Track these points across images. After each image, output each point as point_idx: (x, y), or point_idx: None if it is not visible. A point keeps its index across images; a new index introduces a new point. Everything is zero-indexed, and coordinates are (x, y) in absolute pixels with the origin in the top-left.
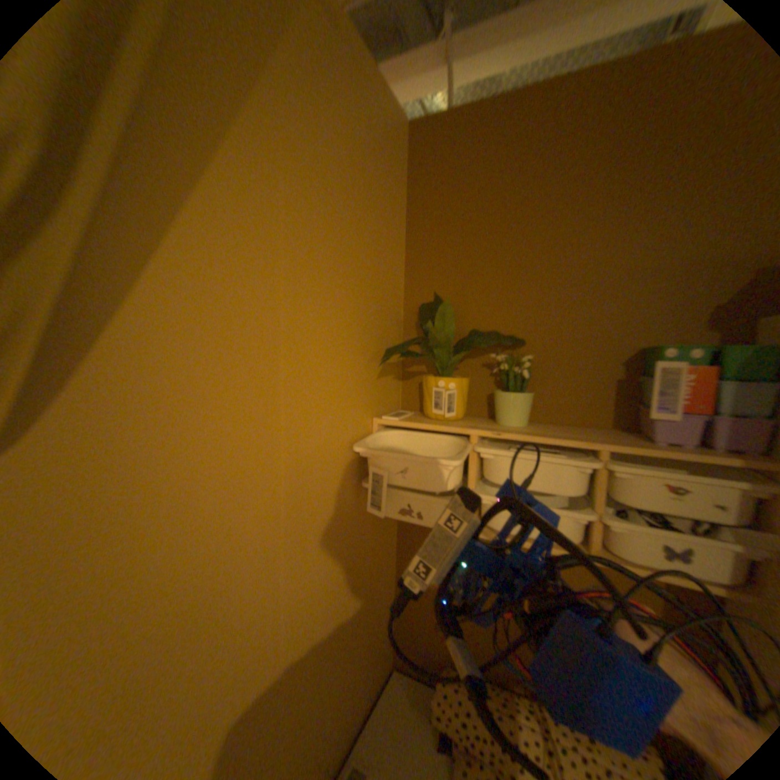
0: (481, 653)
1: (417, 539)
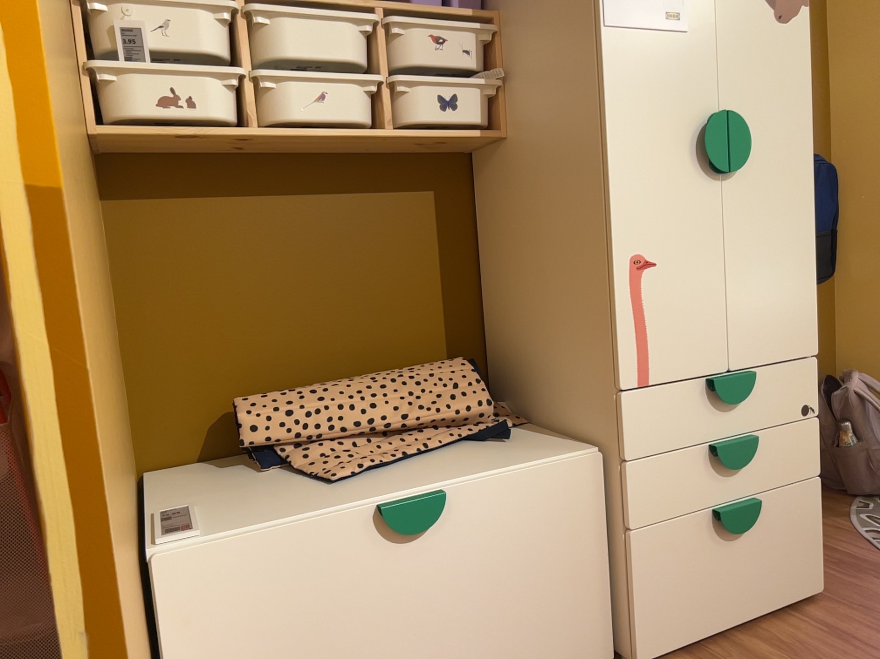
0: (270, 368)
1: (144, 233)
